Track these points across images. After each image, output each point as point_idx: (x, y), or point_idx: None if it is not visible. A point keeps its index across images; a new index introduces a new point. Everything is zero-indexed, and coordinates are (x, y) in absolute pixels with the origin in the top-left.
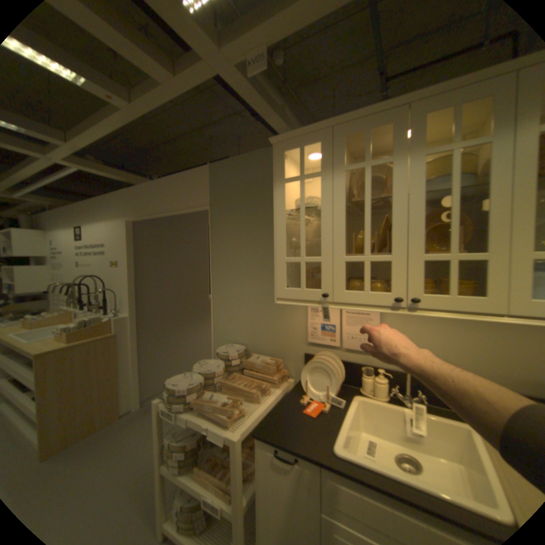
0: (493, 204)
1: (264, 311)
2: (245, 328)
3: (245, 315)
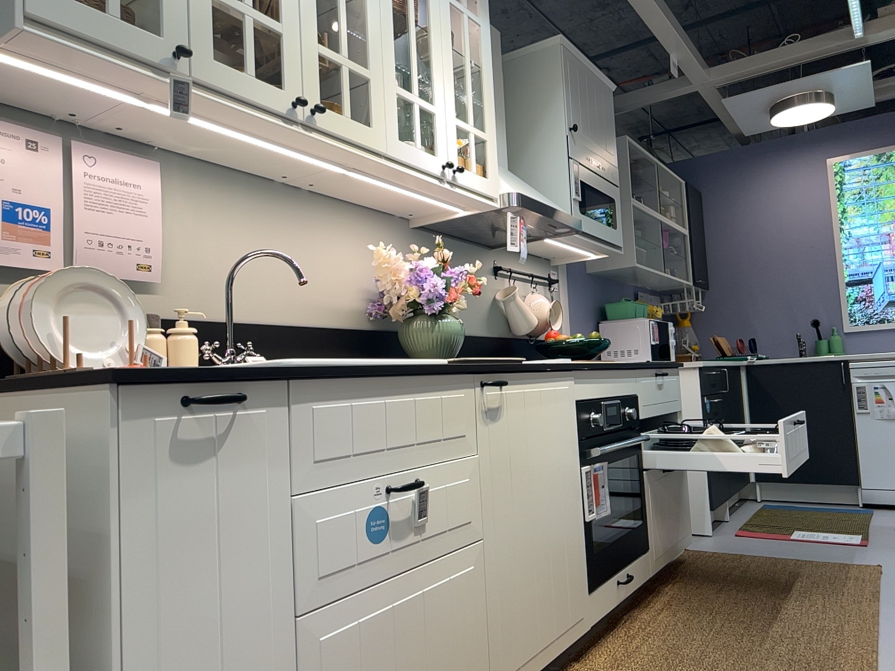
0: (369, 12)
1: None
2: None
3: None
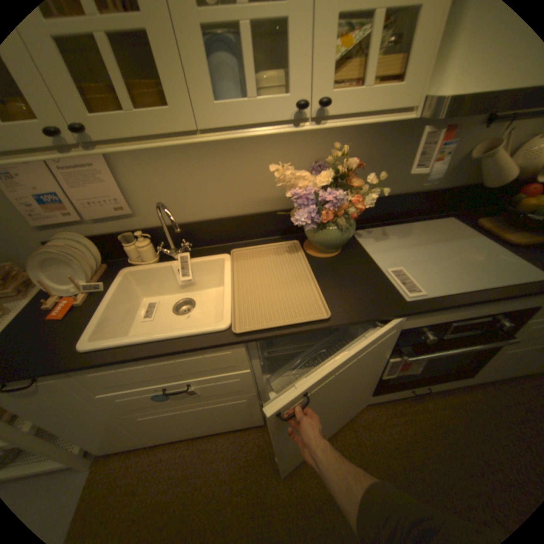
0: None
1: None
2: None
3: None
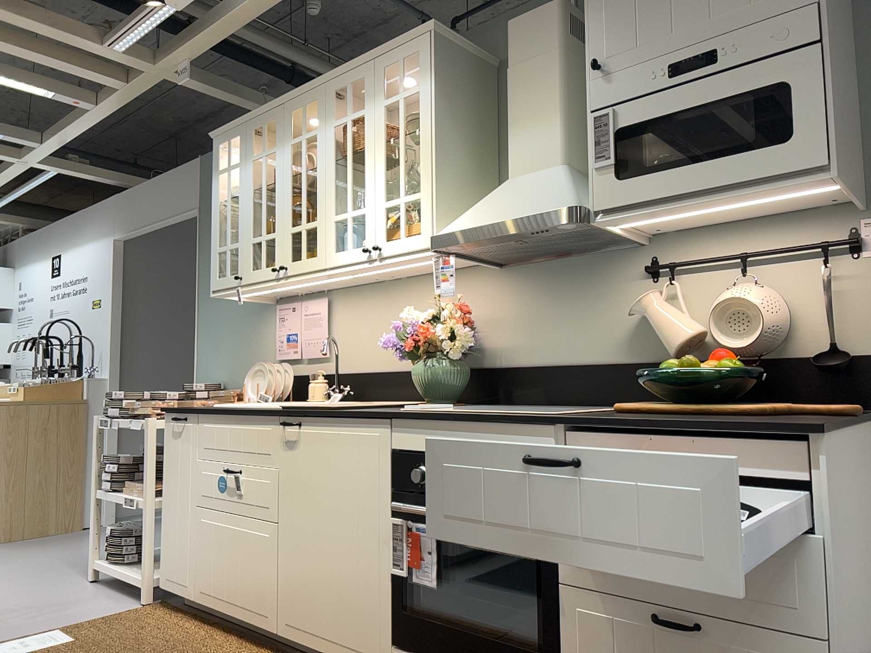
0: (317, 182)
1: (243, 333)
2: (226, 360)
3: (226, 343)
